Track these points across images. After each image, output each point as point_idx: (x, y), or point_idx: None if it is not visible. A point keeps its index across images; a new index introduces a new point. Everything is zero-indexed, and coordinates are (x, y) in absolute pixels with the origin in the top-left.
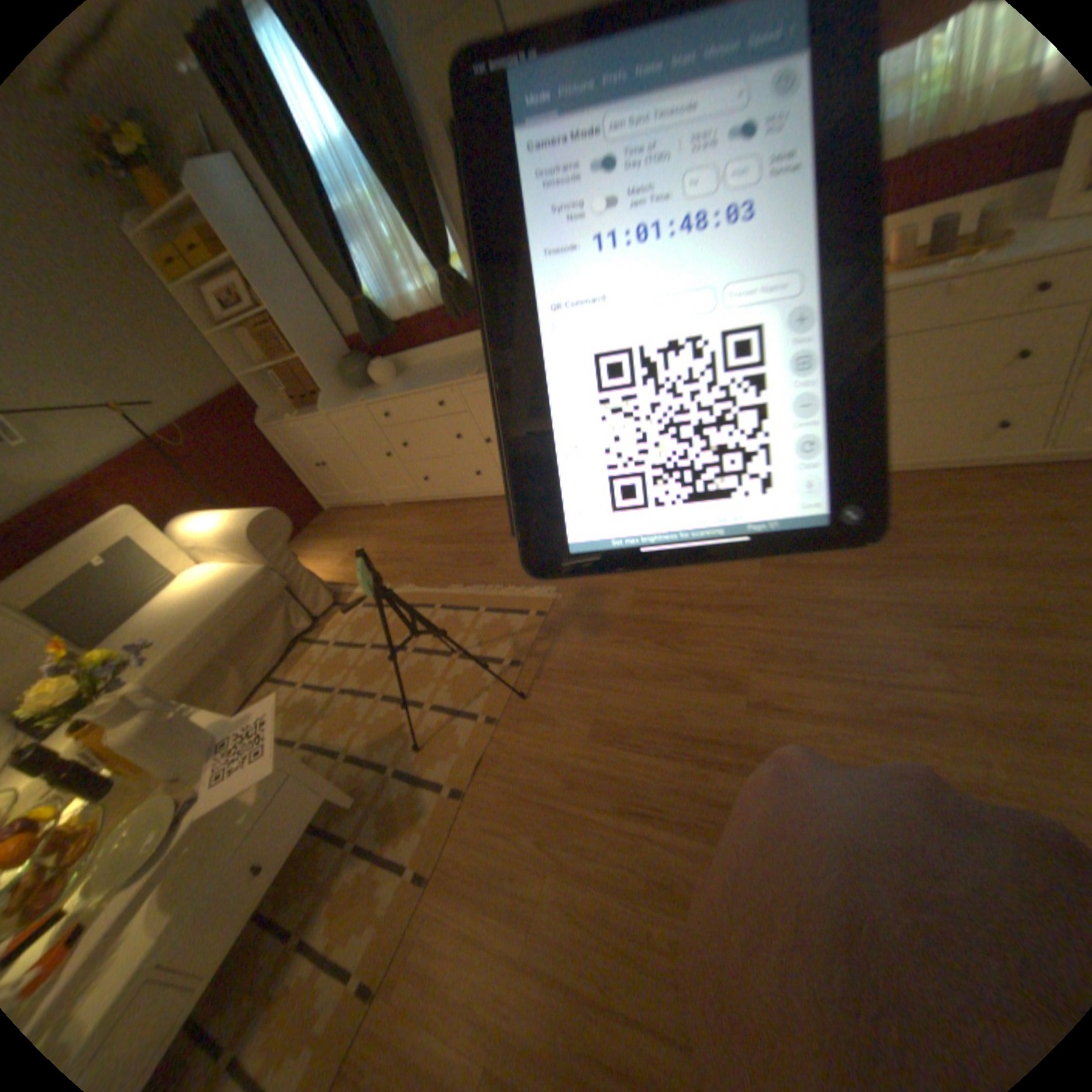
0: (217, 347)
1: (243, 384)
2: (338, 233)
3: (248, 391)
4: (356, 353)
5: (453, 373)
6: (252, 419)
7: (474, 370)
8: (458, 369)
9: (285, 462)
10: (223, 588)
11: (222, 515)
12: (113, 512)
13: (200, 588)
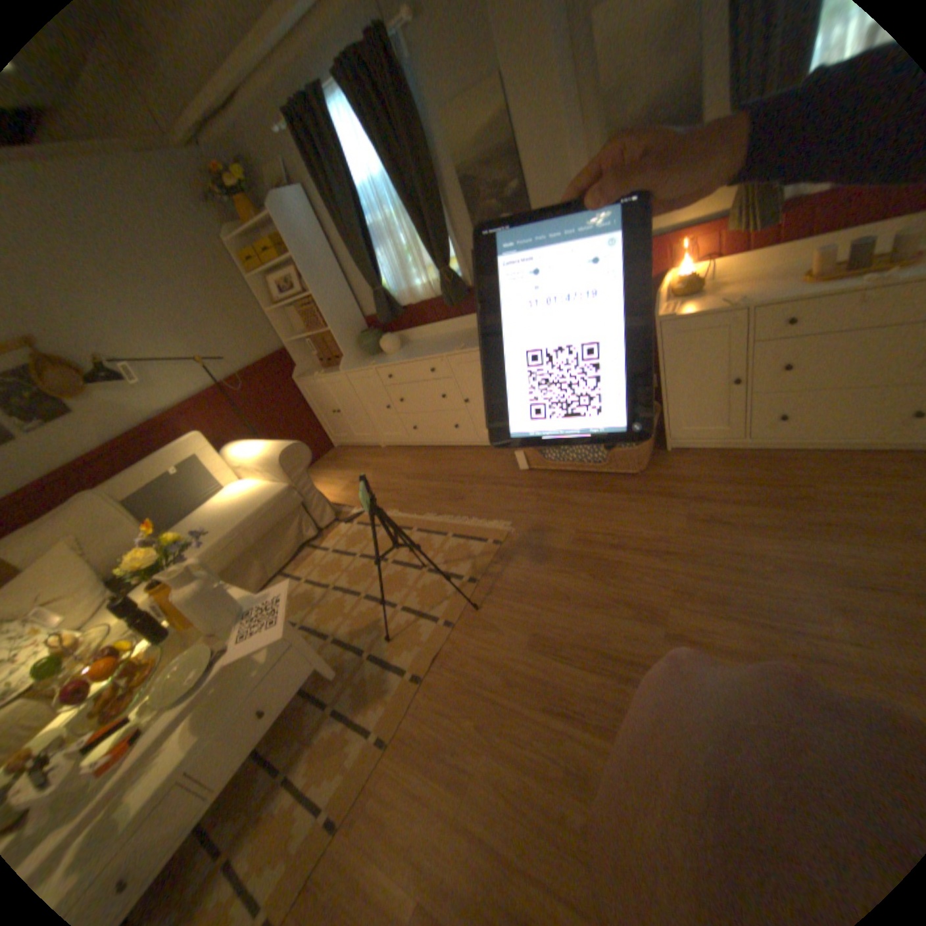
0: (272, 320)
1: (287, 347)
2: (369, 241)
3: (290, 353)
4: (371, 329)
5: (444, 347)
6: (290, 374)
7: (460, 345)
8: (447, 344)
9: (310, 407)
10: (256, 499)
11: (262, 444)
12: (188, 436)
13: (240, 497)
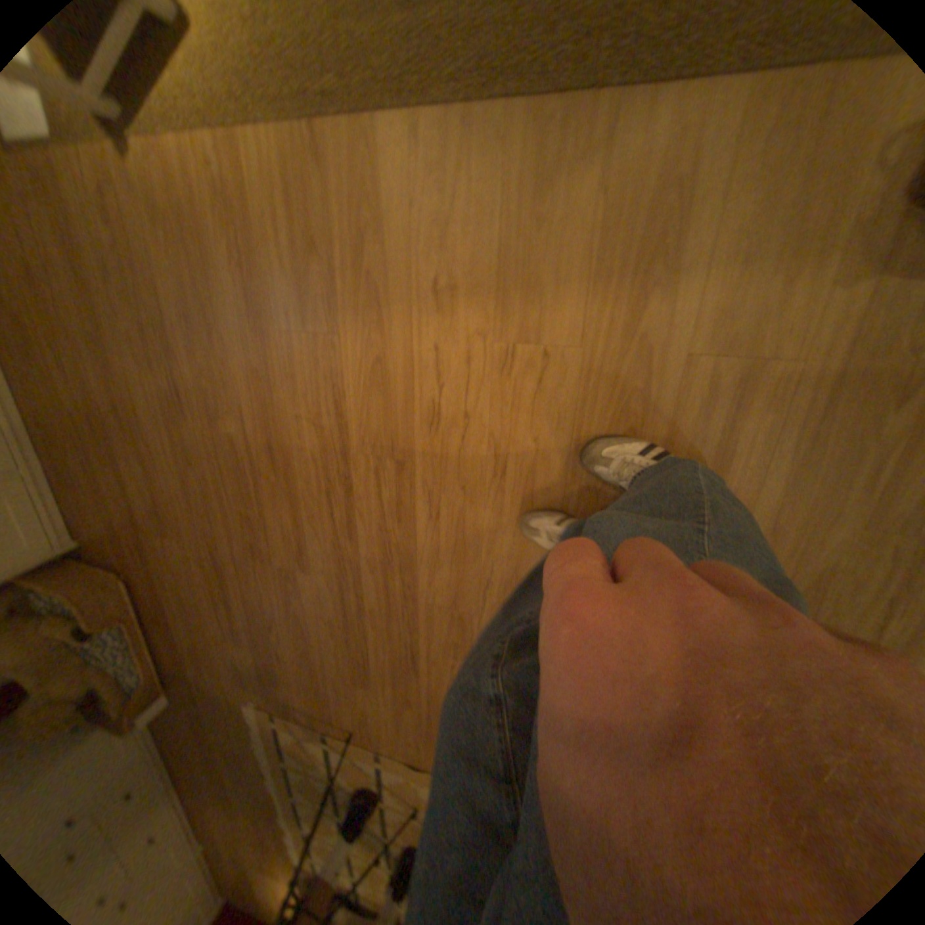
0: None
1: None
2: None
3: None
4: None
5: None
6: None
7: None
8: None
9: None
10: None
11: None
12: None
13: None
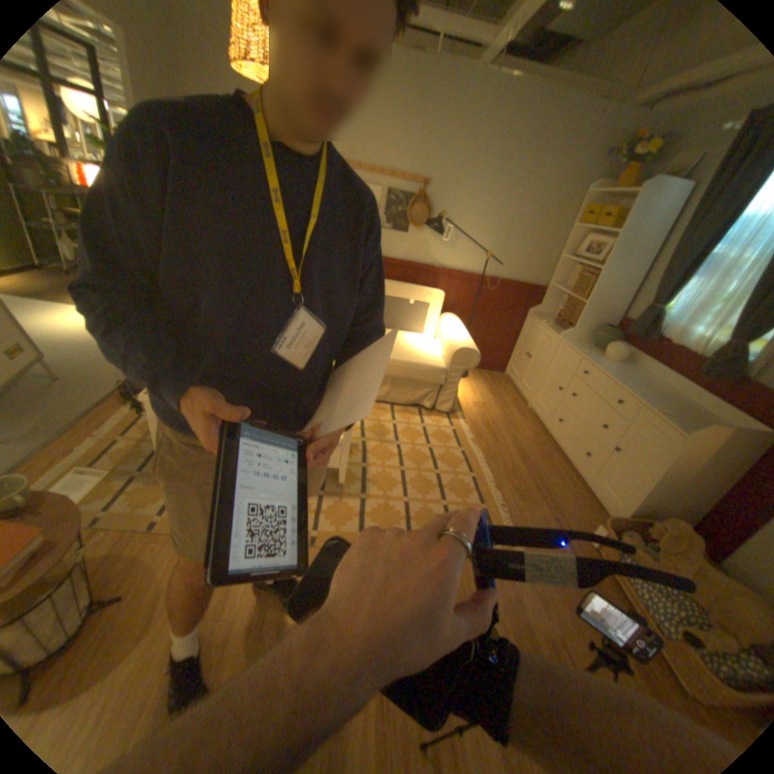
0: (559, 266)
1: (547, 291)
2: (697, 268)
3: (545, 296)
4: (616, 331)
5: (651, 400)
6: (530, 308)
7: (664, 413)
8: (657, 400)
9: (517, 339)
10: (422, 360)
11: (461, 334)
12: (434, 293)
13: (418, 349)
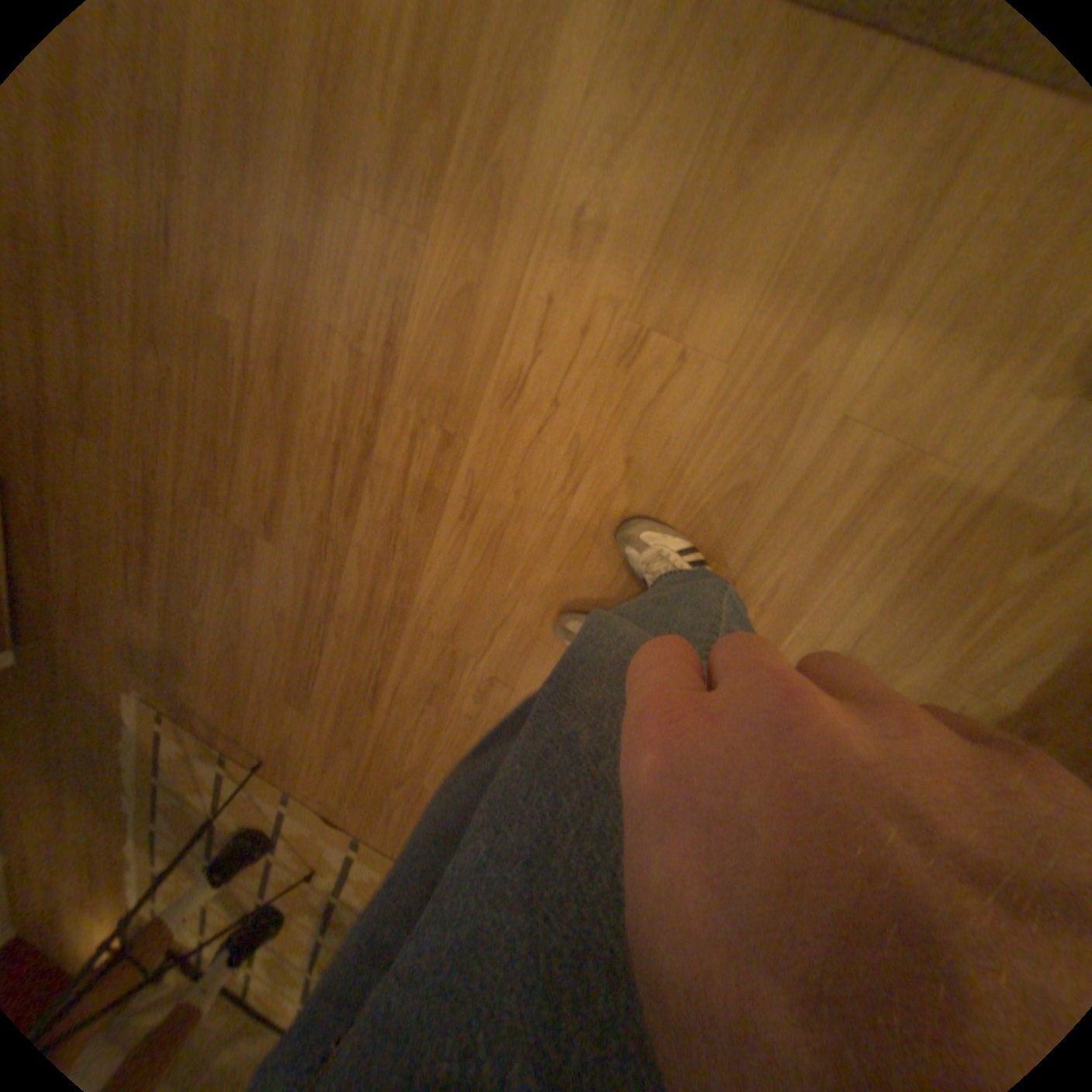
0: None
1: None
2: None
3: None
4: None
5: None
6: None
7: None
8: None
9: None
10: None
11: None
12: None
13: None
